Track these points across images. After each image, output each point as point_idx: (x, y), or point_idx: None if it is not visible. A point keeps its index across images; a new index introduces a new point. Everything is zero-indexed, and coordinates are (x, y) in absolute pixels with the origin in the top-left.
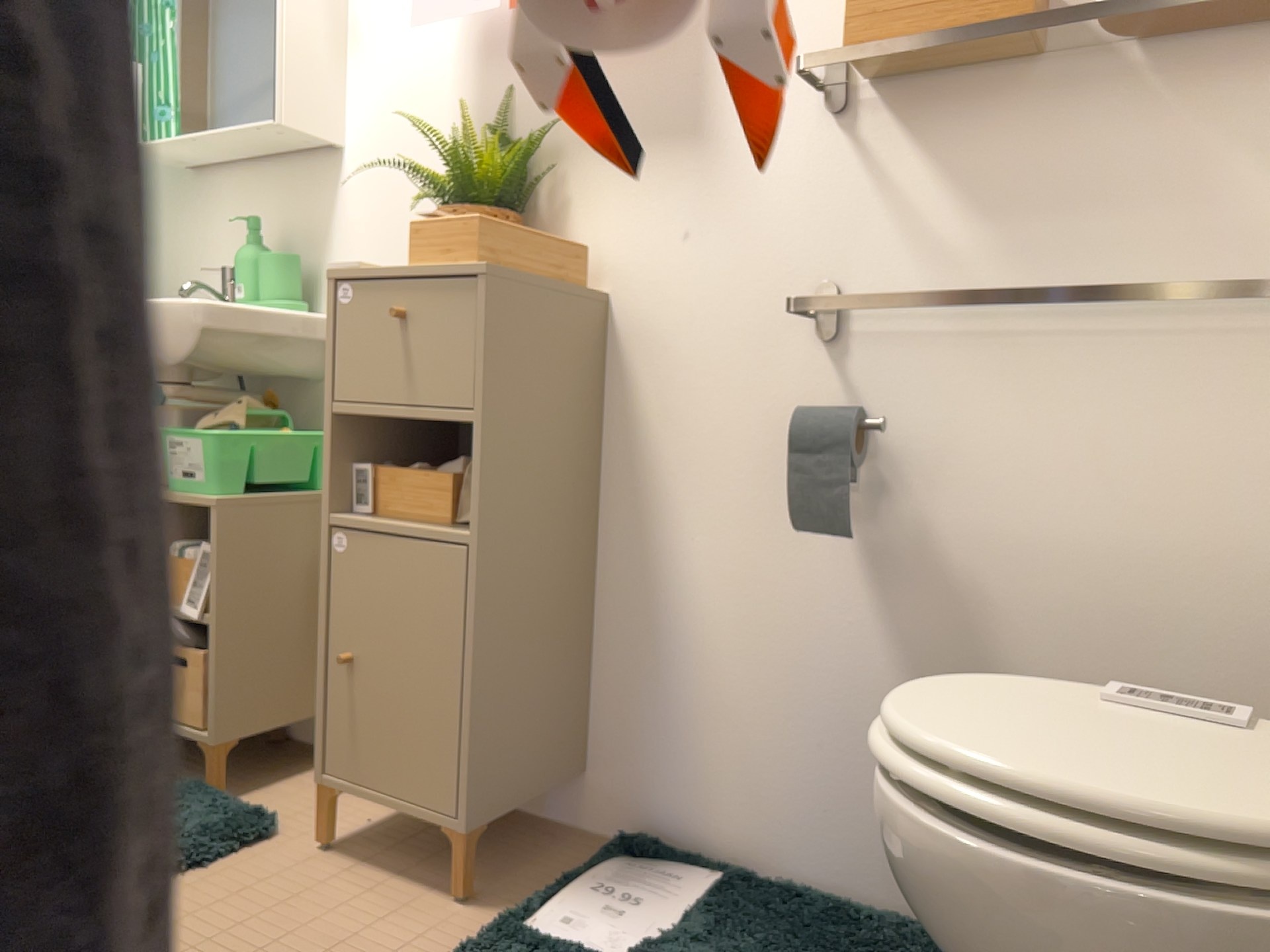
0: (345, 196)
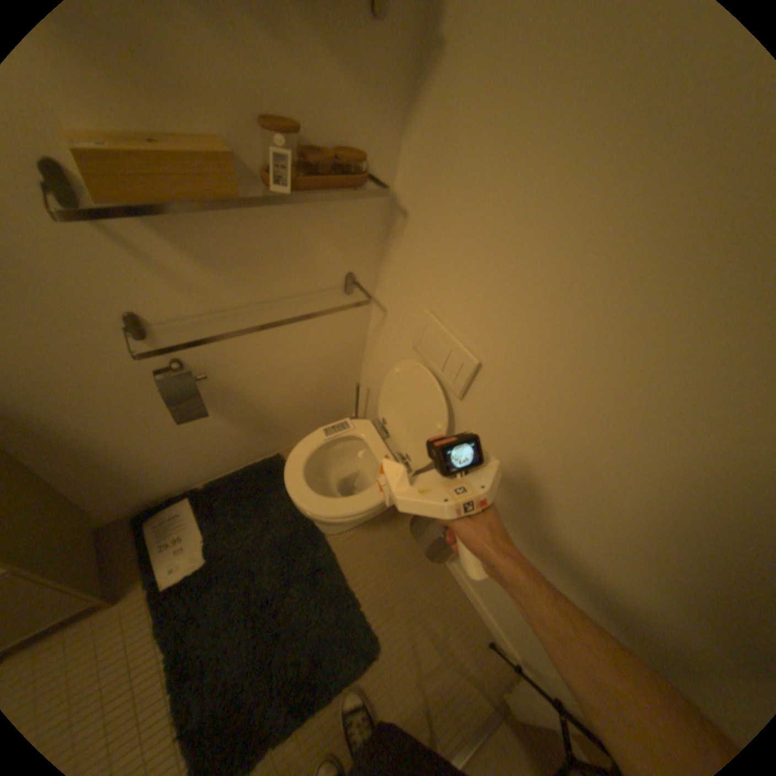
0: None
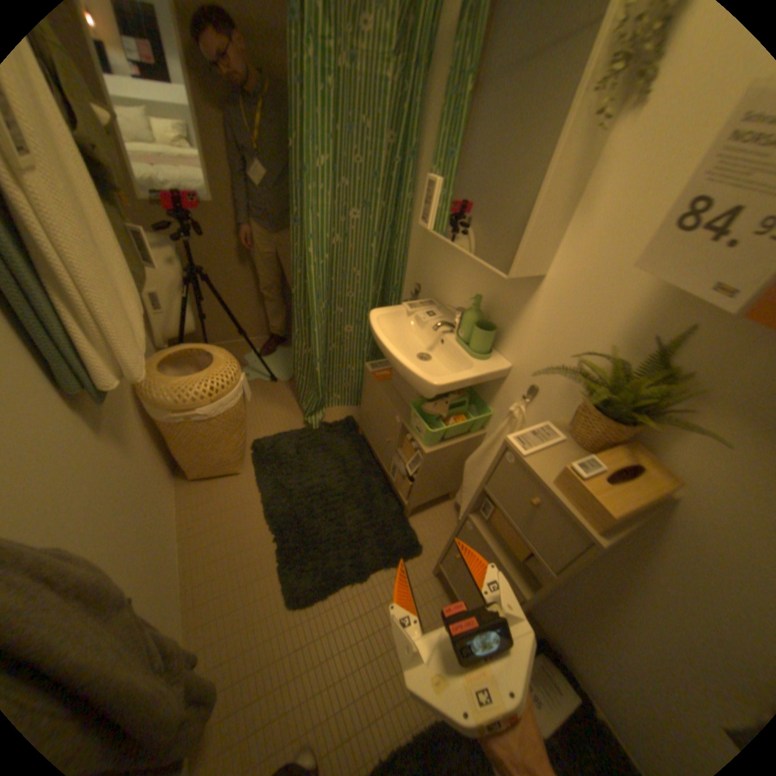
0: (535, 304)
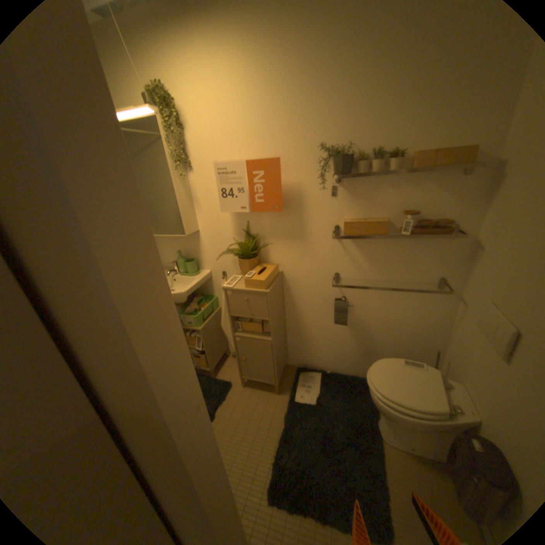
0: (202, 242)
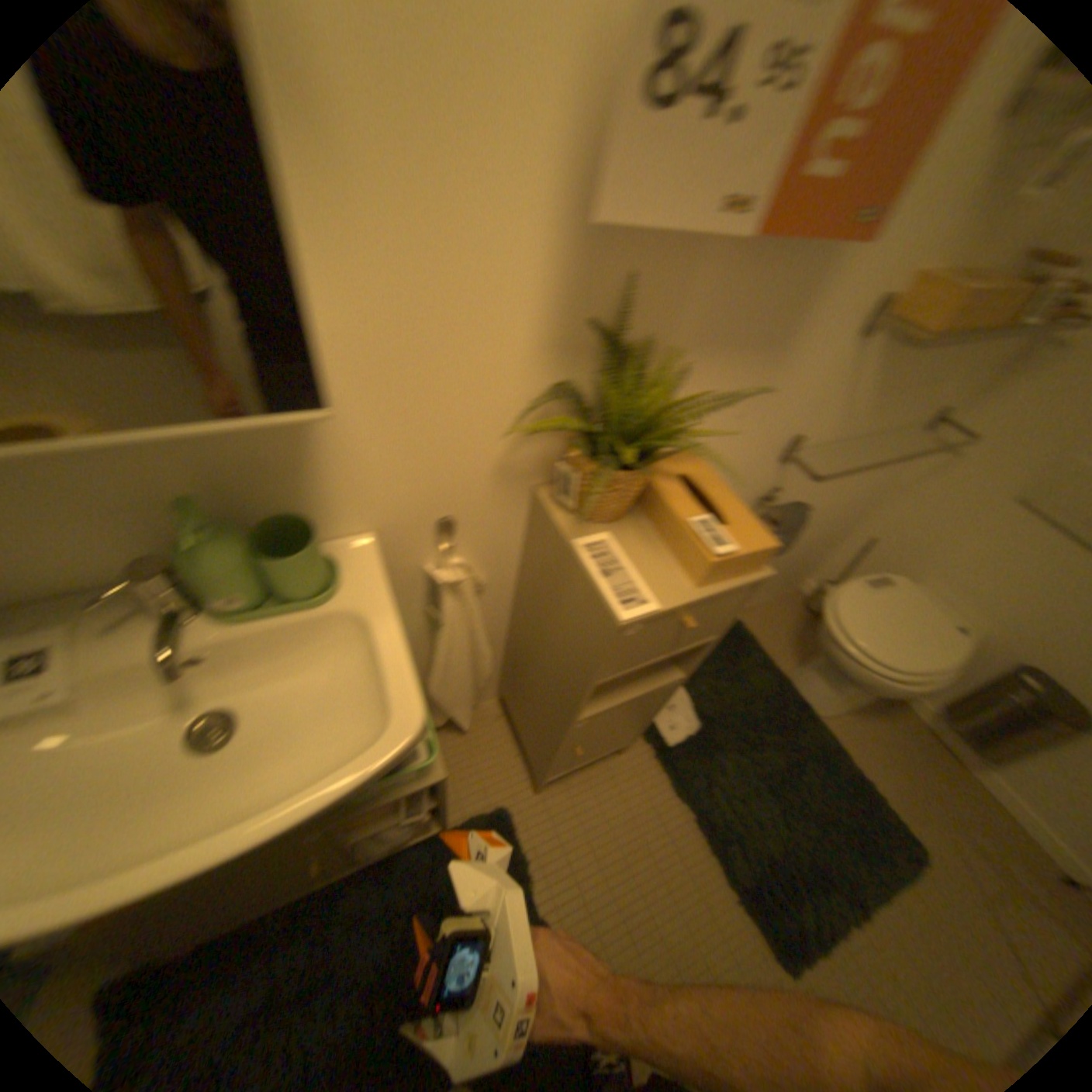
0: (333, 404)
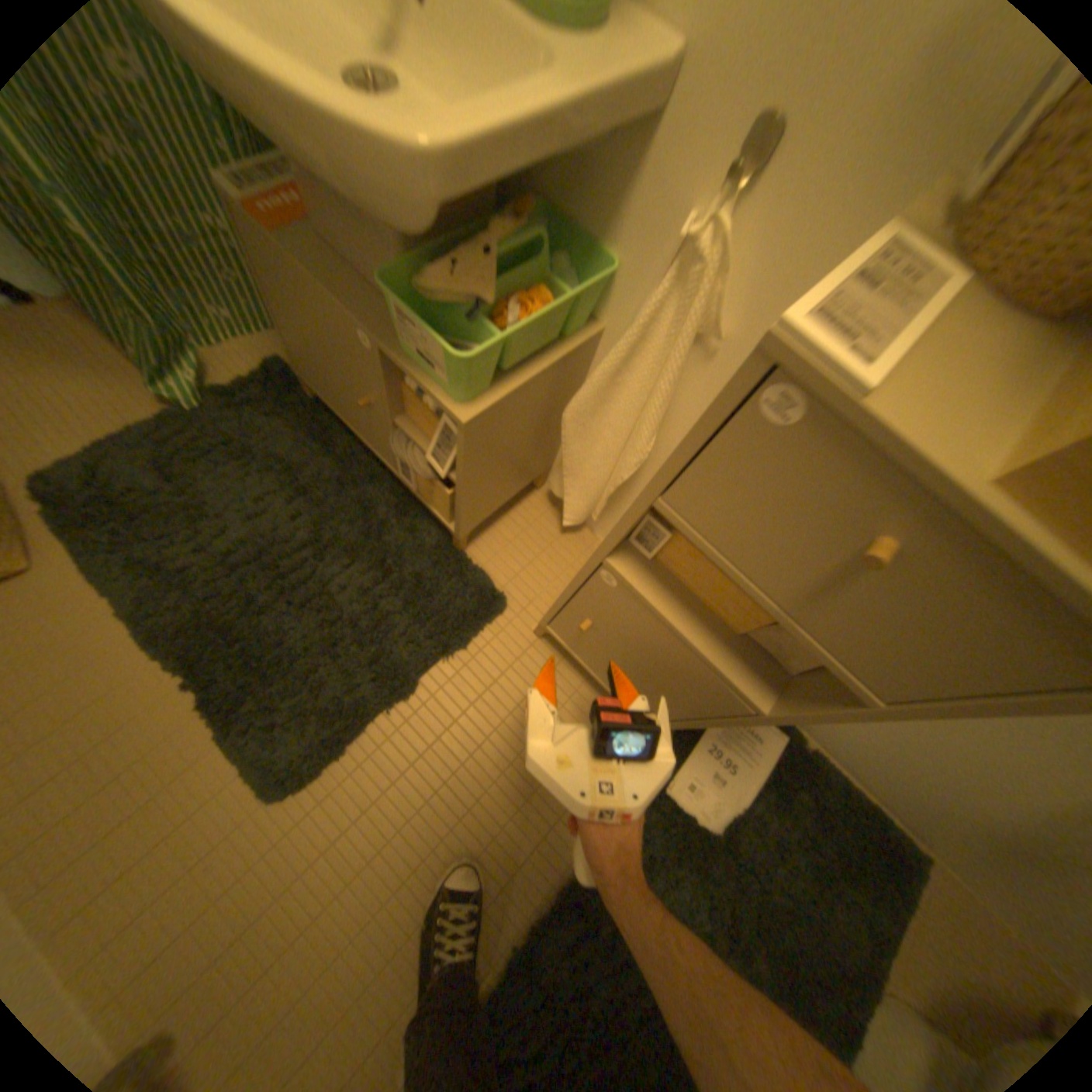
0: None
